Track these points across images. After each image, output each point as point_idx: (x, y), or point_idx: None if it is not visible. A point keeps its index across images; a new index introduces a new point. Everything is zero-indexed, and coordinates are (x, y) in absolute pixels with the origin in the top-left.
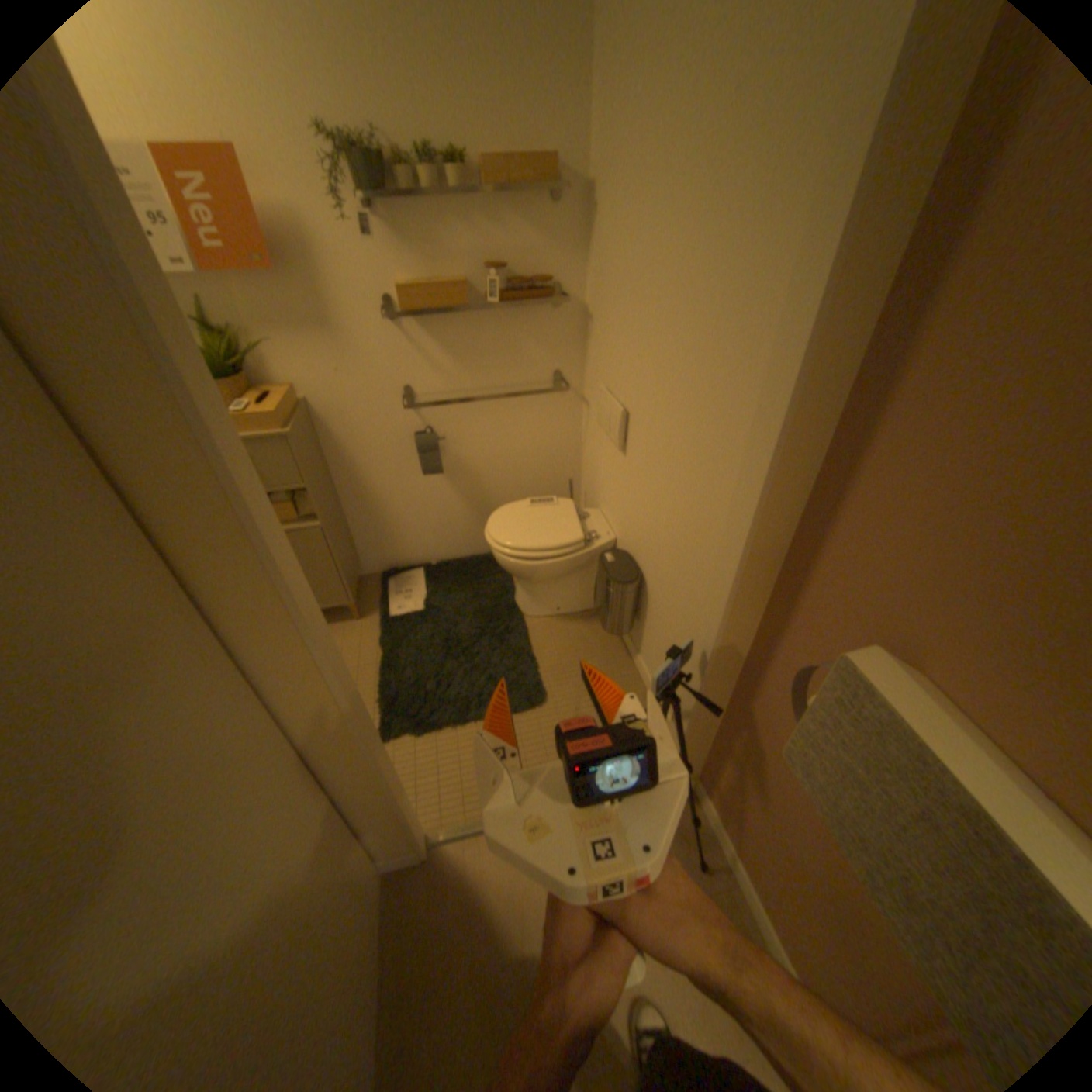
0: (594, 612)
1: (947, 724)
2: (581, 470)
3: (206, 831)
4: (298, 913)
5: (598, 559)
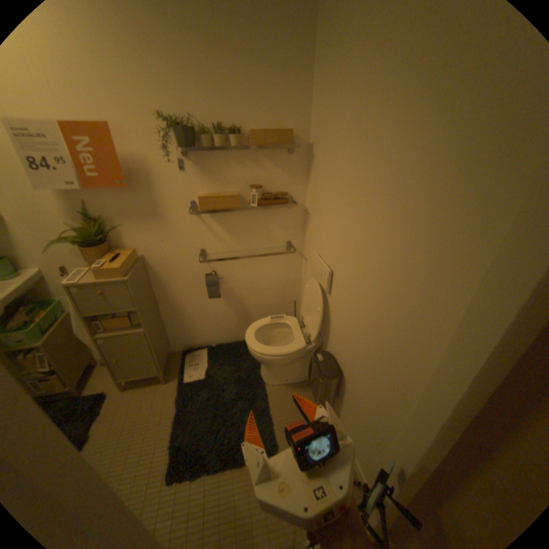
0: (308, 382)
1: None
2: (300, 294)
3: None
4: None
5: (311, 352)
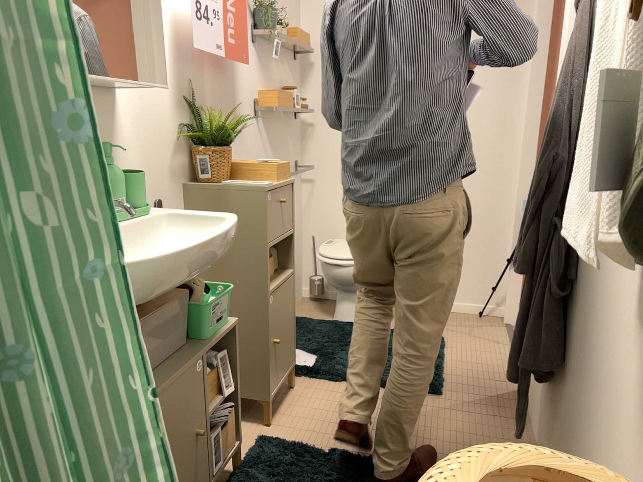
0: None
1: None
2: (304, 235)
3: None
4: None
5: None
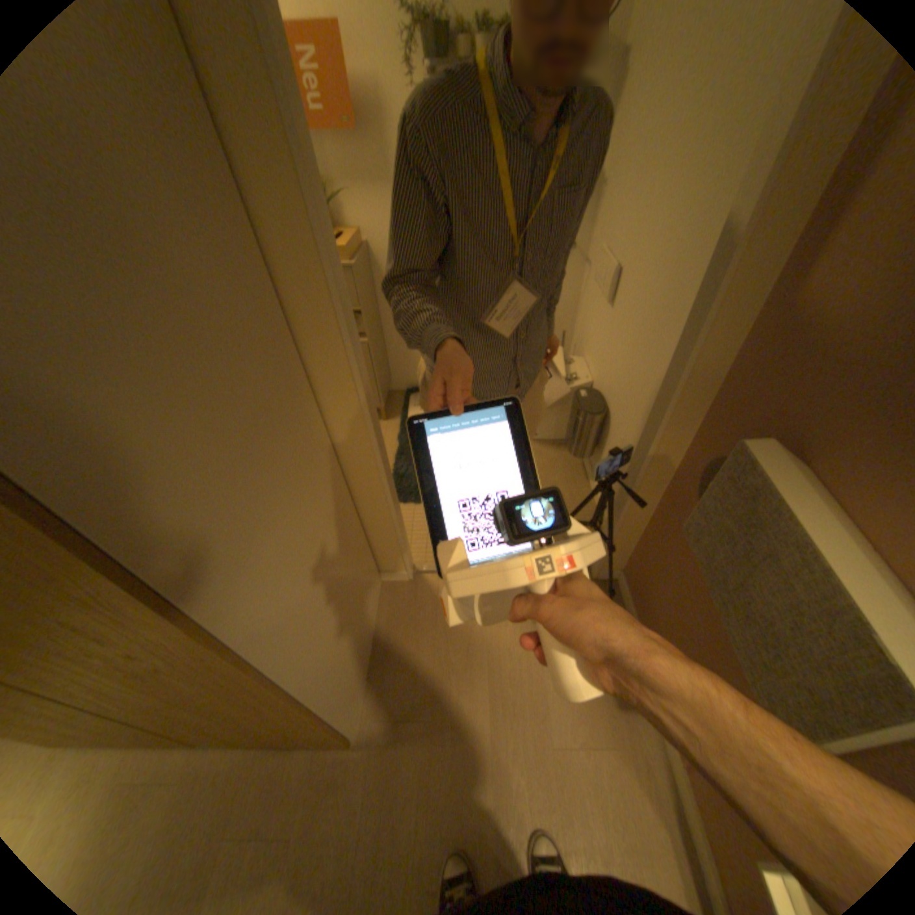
0: (565, 442)
1: (806, 489)
2: (575, 325)
3: (293, 477)
4: (334, 560)
5: (575, 398)
